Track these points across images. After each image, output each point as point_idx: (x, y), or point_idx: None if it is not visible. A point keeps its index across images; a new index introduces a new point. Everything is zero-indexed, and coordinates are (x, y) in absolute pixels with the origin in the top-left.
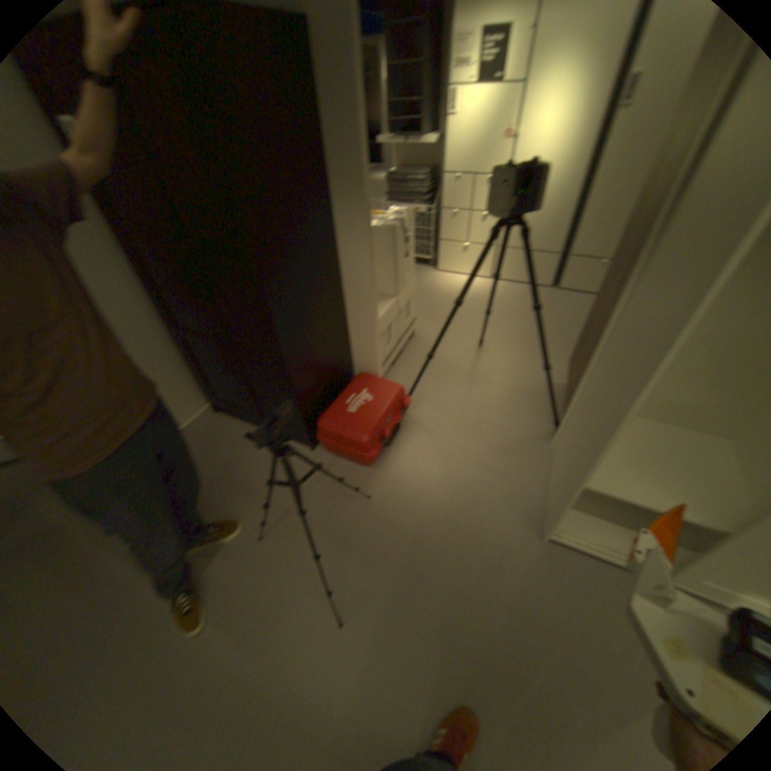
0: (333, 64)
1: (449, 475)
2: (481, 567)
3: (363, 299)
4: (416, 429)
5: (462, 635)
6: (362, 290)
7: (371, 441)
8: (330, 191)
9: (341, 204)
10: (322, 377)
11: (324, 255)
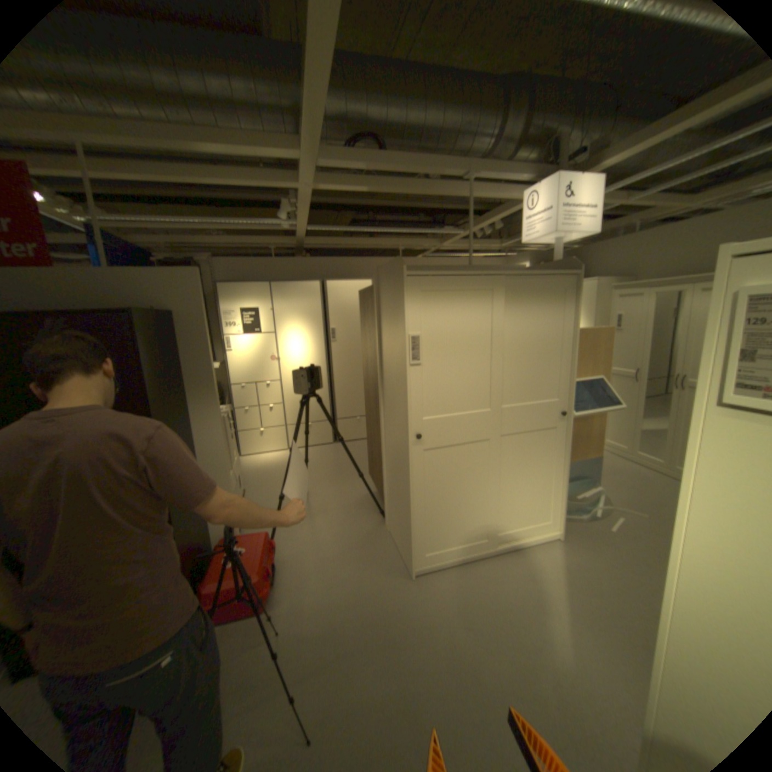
0: (194, 330)
1: (332, 580)
2: (387, 619)
3: (221, 466)
4: (289, 565)
5: (400, 666)
6: (219, 459)
7: (261, 579)
8: (189, 395)
9: (199, 402)
10: (194, 546)
11: (188, 439)
